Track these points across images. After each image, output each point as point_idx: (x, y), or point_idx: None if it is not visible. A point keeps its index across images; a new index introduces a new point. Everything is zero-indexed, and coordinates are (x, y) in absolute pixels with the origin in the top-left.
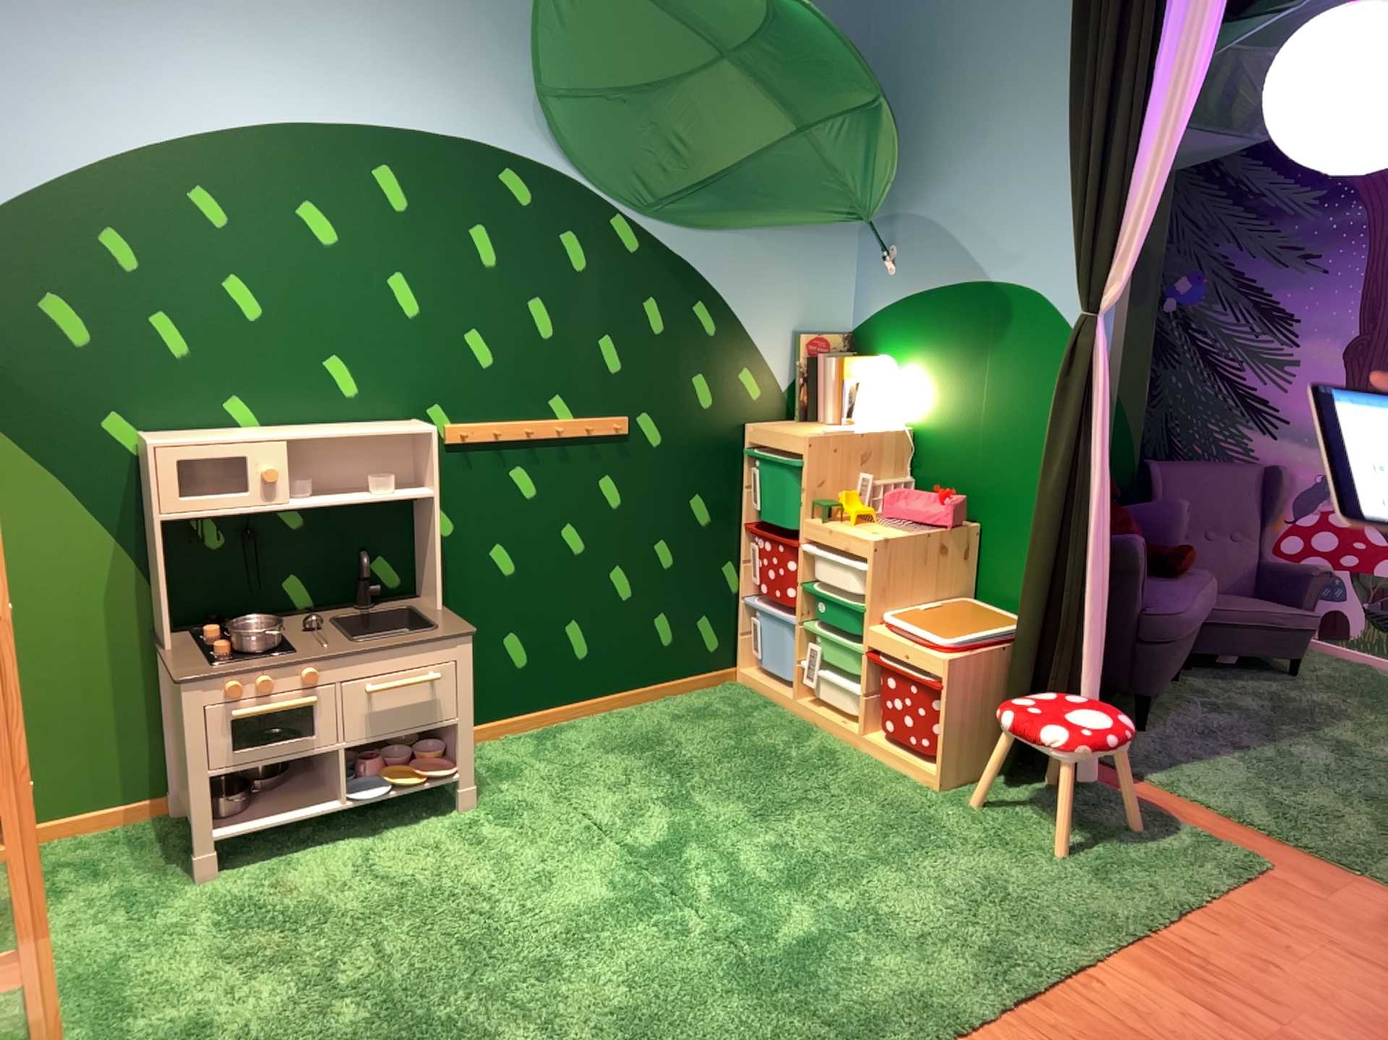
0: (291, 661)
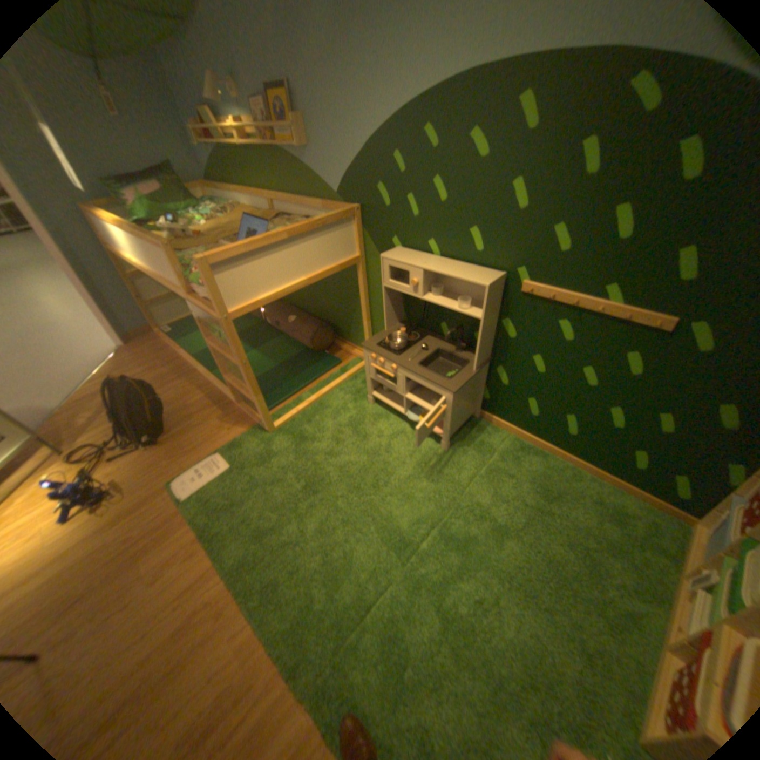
0: (389, 359)
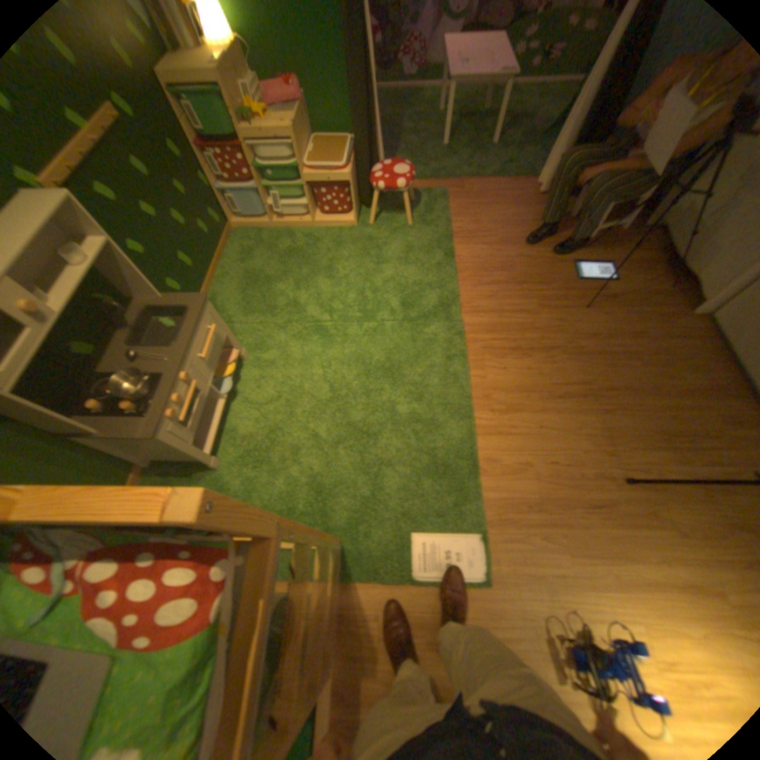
0: (172, 379)
